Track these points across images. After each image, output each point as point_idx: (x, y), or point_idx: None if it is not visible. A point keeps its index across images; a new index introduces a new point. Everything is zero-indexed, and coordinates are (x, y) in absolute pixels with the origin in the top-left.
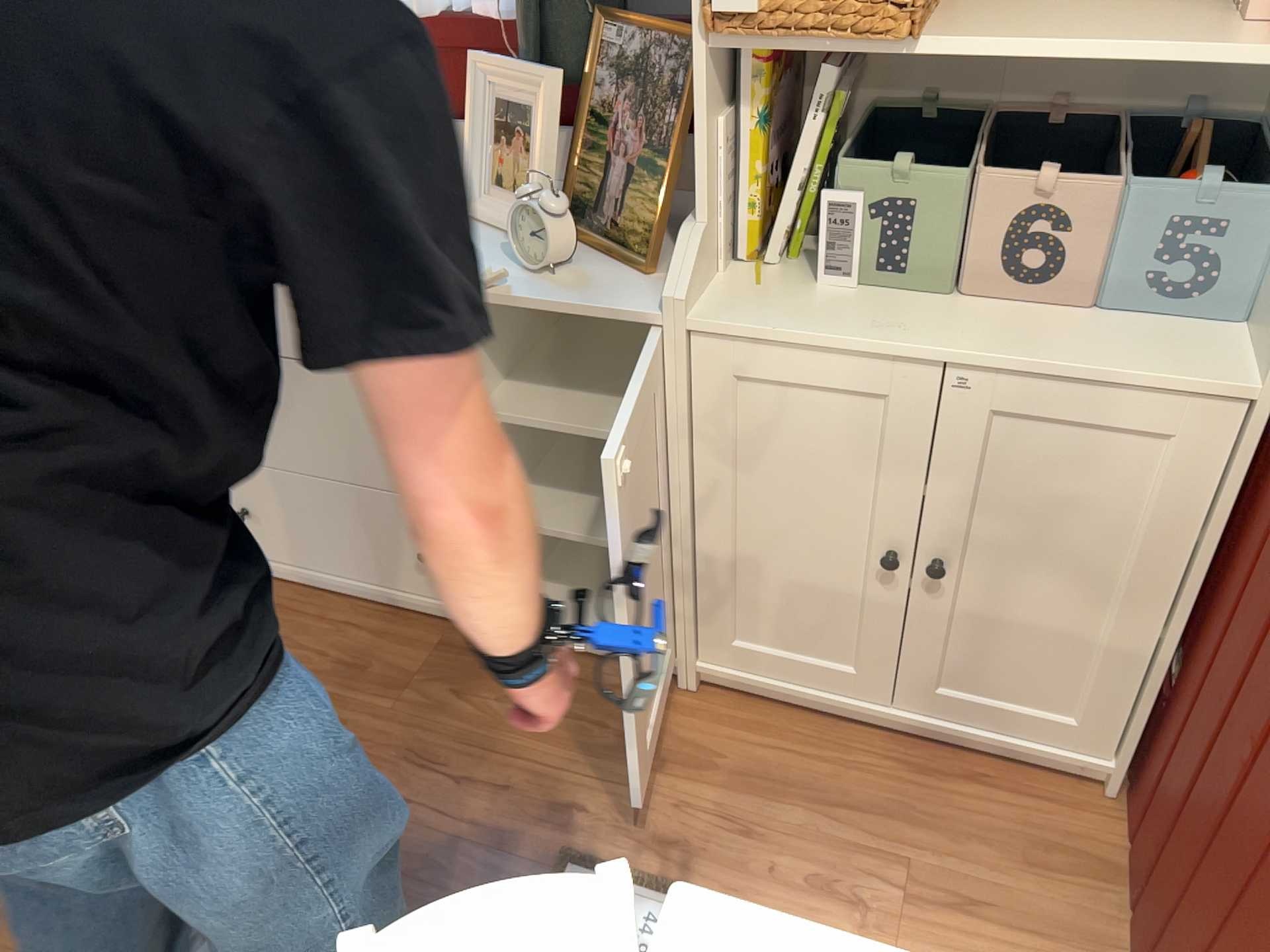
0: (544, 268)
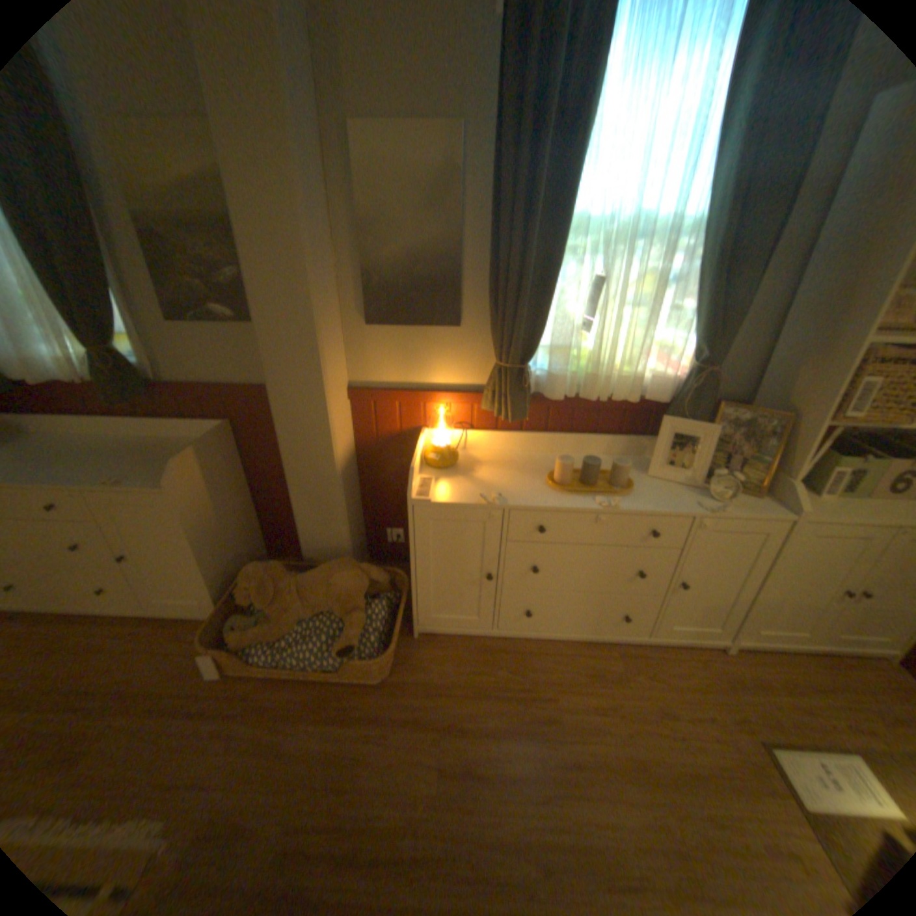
0: (729, 499)
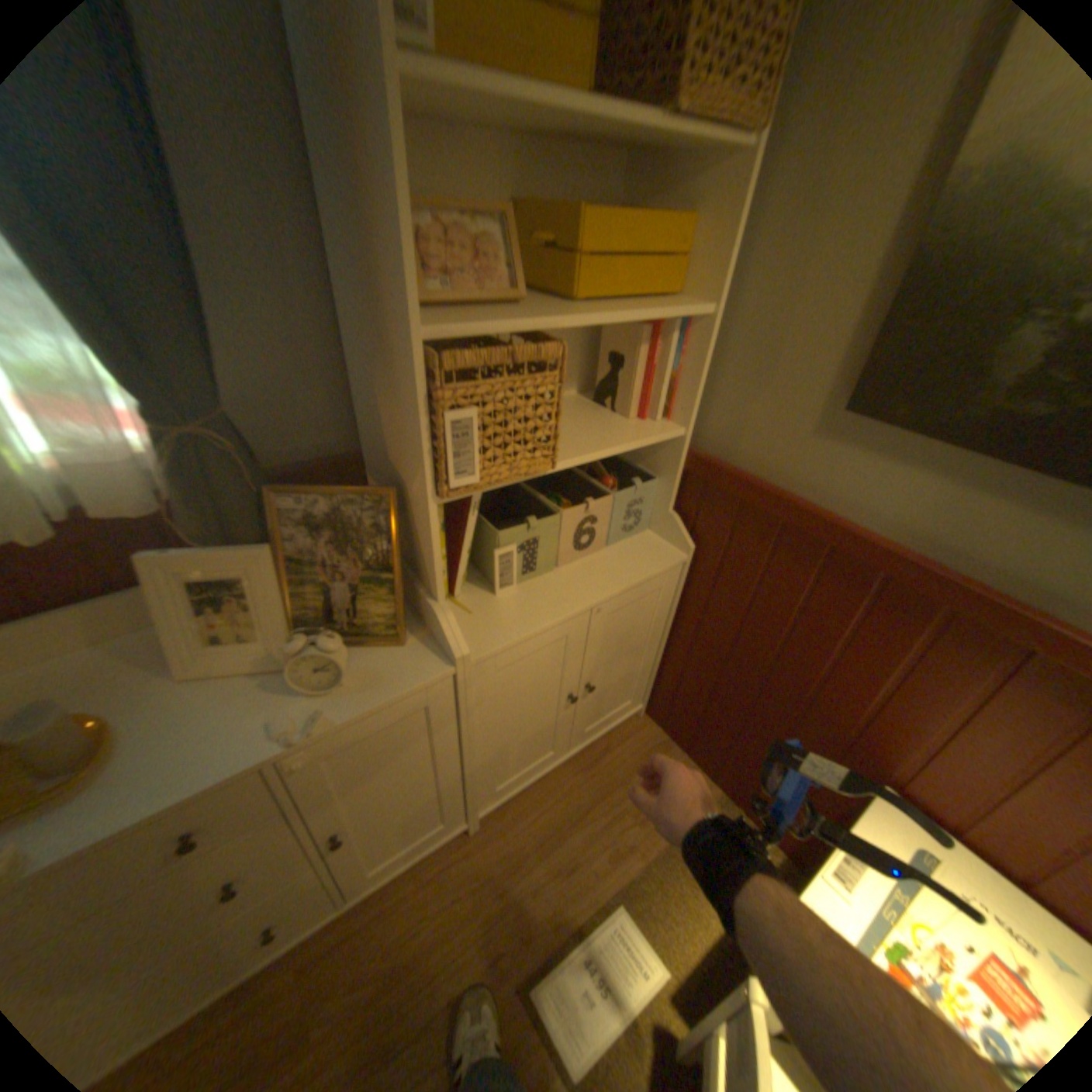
0: (334, 686)
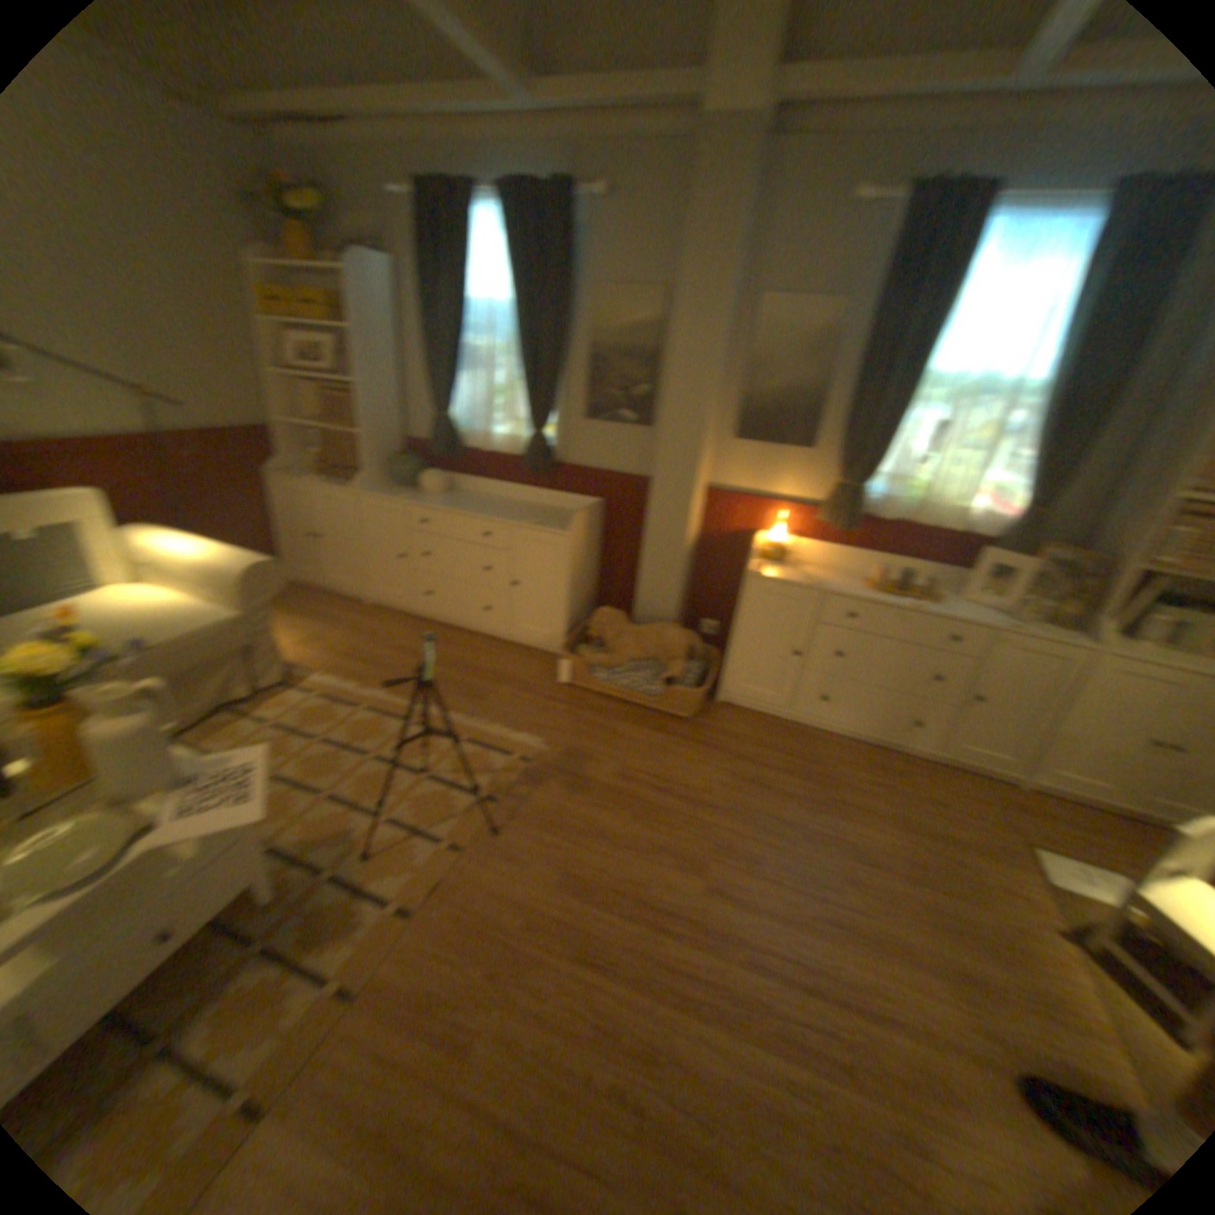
0: (1034, 622)
